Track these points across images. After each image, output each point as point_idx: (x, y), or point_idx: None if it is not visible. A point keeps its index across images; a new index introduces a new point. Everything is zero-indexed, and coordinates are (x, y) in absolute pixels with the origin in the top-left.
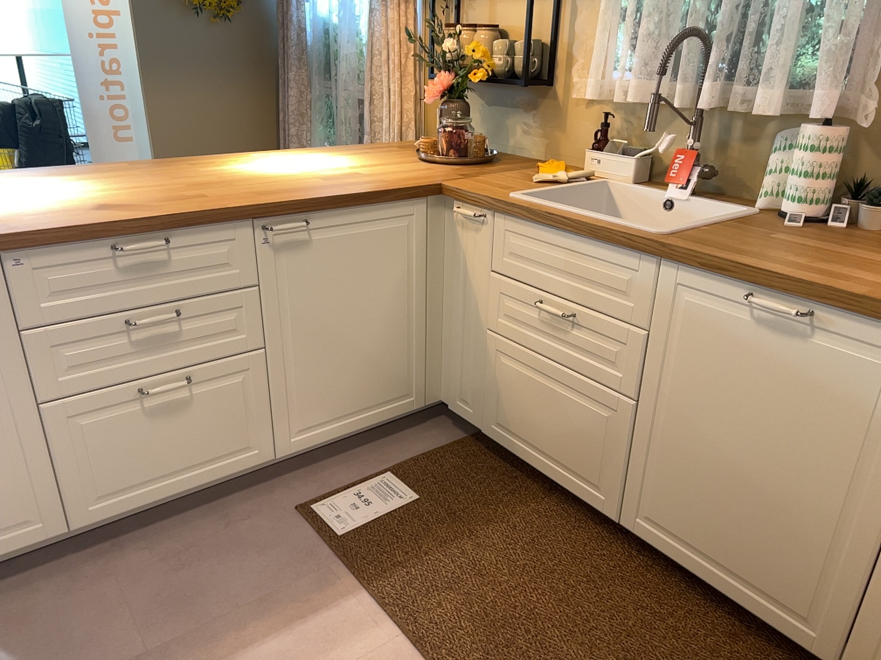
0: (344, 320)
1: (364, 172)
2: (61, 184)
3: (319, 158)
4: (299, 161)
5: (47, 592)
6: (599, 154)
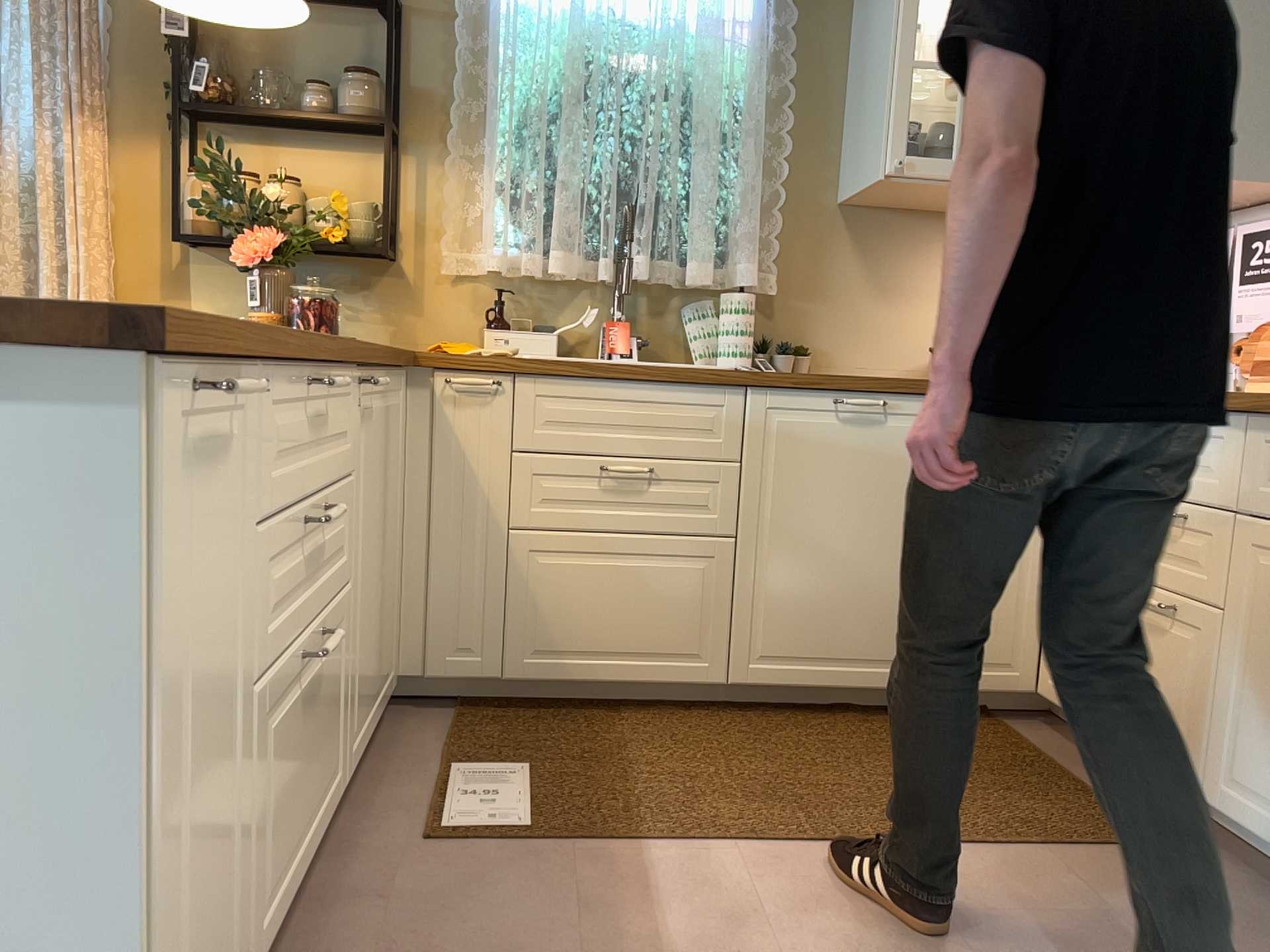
0: (375, 542)
1: None
2: None
3: None
4: None
5: None
6: (509, 331)
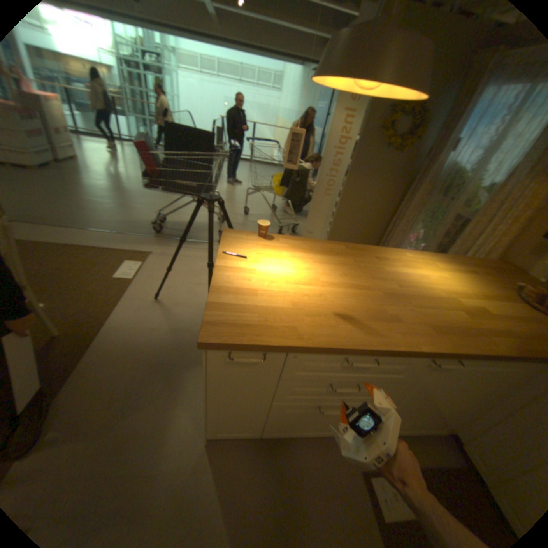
0: (441, 402)
1: (494, 312)
2: (316, 264)
3: (449, 272)
4: (438, 273)
5: (244, 464)
6: None
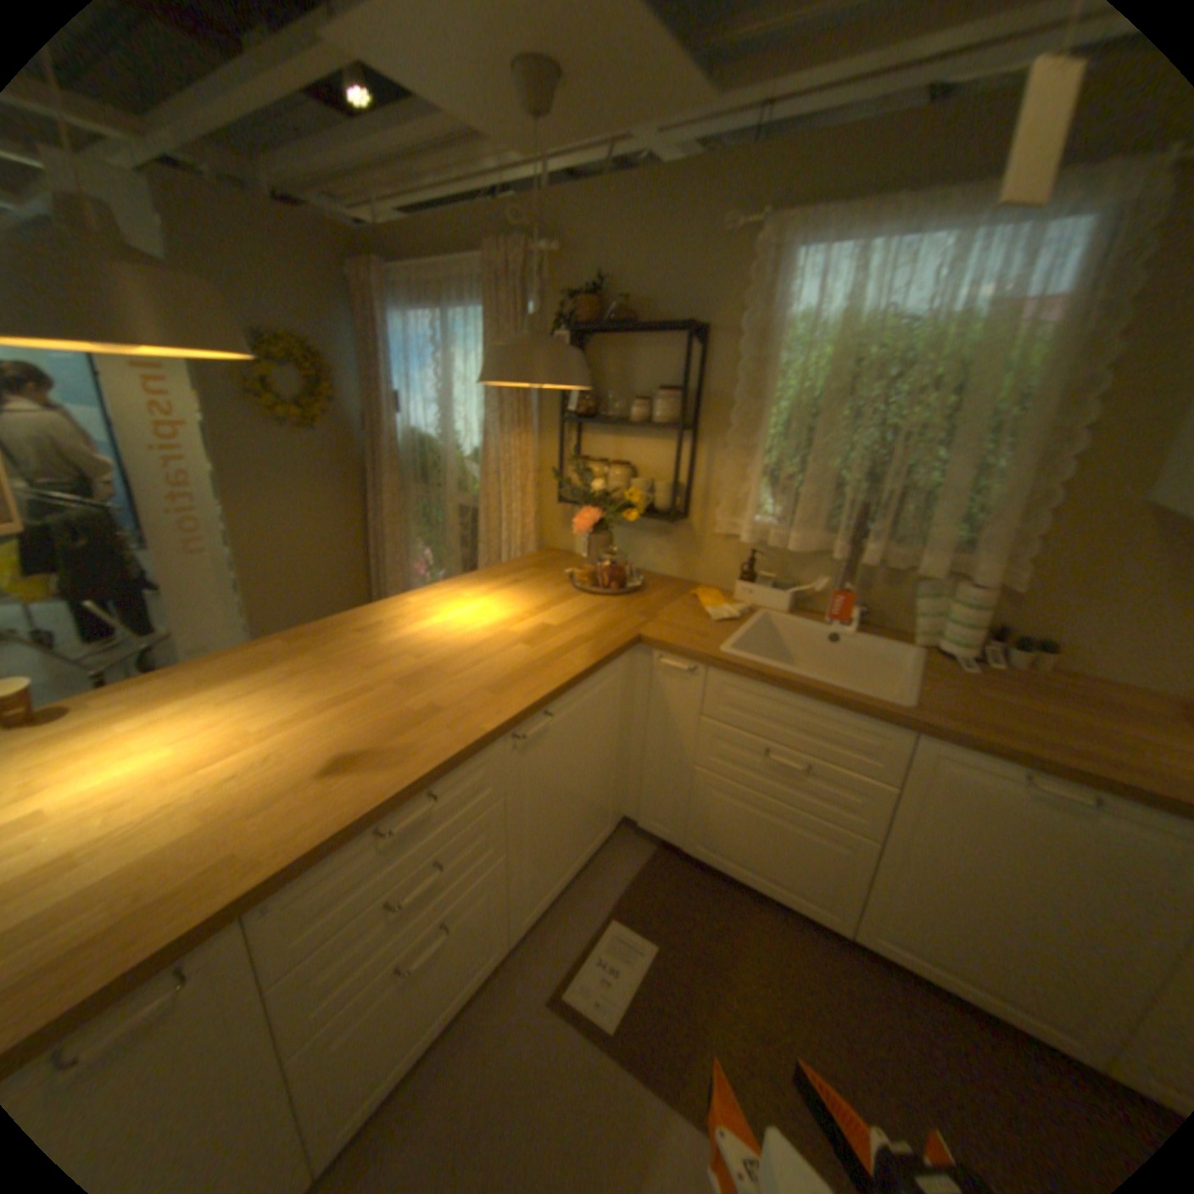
0: (568, 788)
1: (554, 623)
2: (228, 705)
3: (483, 597)
4: (468, 606)
5: None
6: (754, 585)
